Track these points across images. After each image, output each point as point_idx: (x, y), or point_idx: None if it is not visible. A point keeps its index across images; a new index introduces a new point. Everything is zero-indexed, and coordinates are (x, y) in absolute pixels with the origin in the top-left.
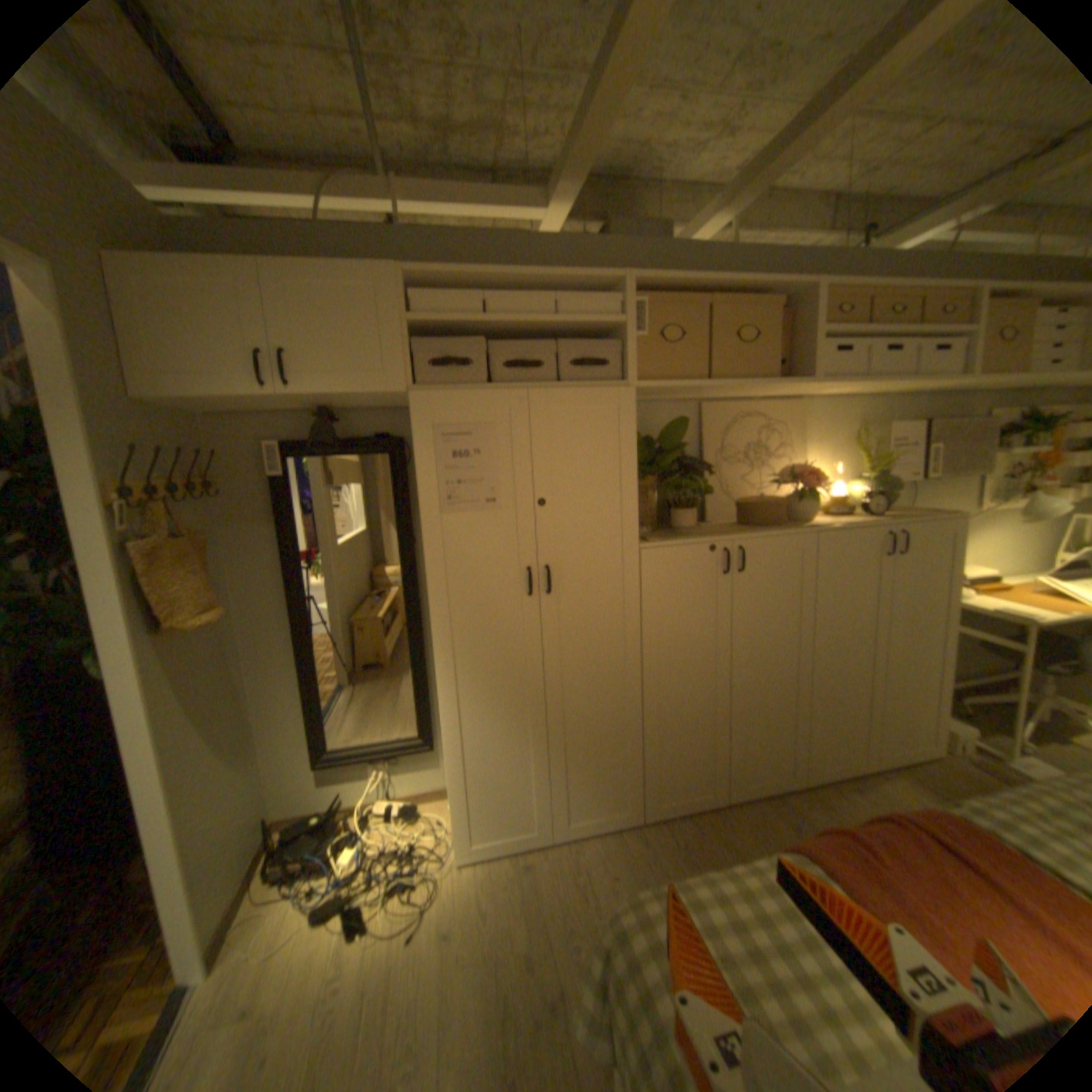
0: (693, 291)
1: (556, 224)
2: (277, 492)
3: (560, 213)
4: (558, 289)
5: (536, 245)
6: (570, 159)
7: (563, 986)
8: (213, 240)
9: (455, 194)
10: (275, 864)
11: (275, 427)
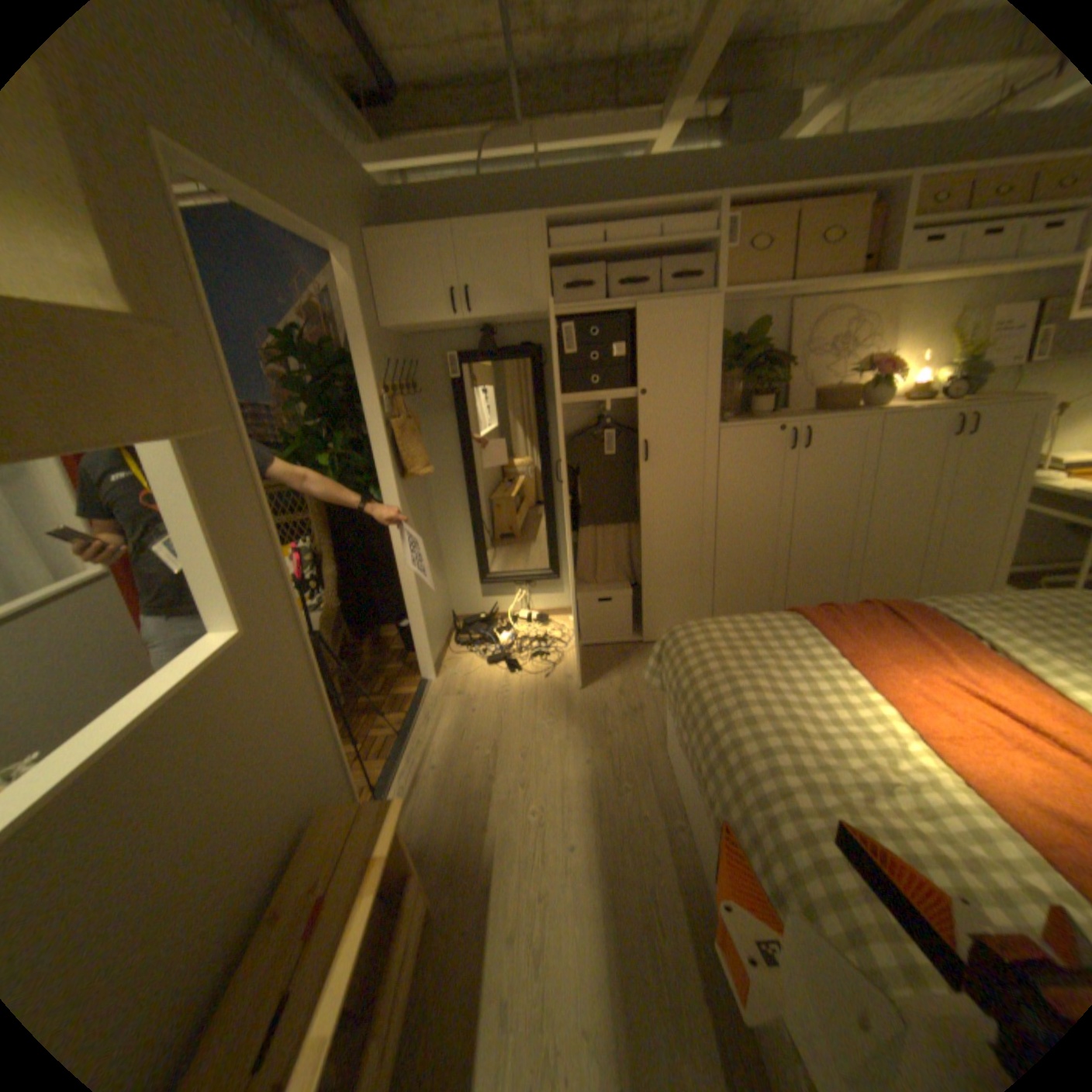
0: (785, 200)
1: (670, 138)
2: (456, 391)
3: (673, 129)
4: (665, 214)
5: (649, 169)
6: (679, 95)
7: (643, 704)
8: (411, 203)
9: (583, 132)
10: (463, 636)
11: (454, 343)
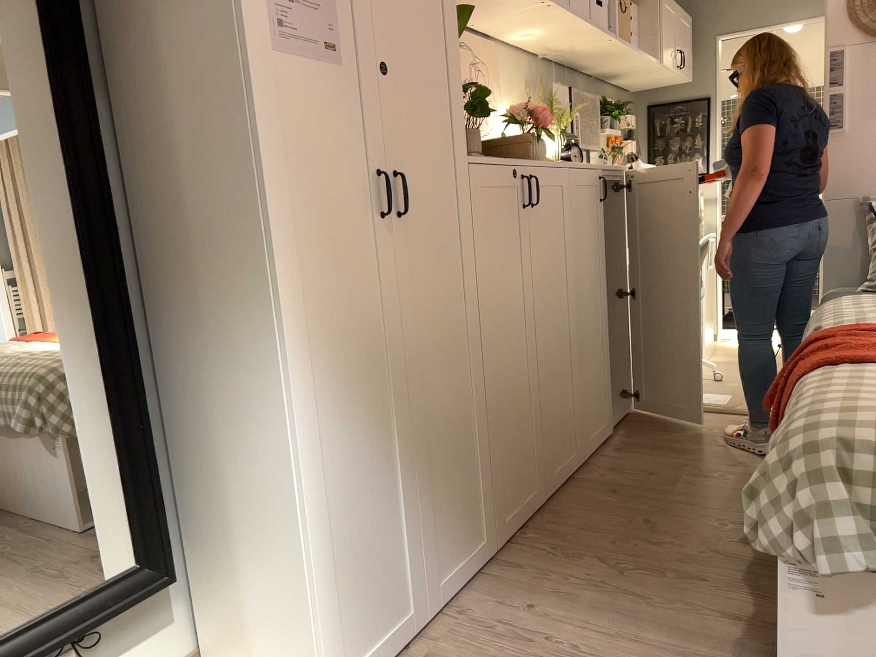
0: None
1: None
2: None
3: None
4: None
5: None
6: None
7: None
8: None
9: None
10: None
11: None
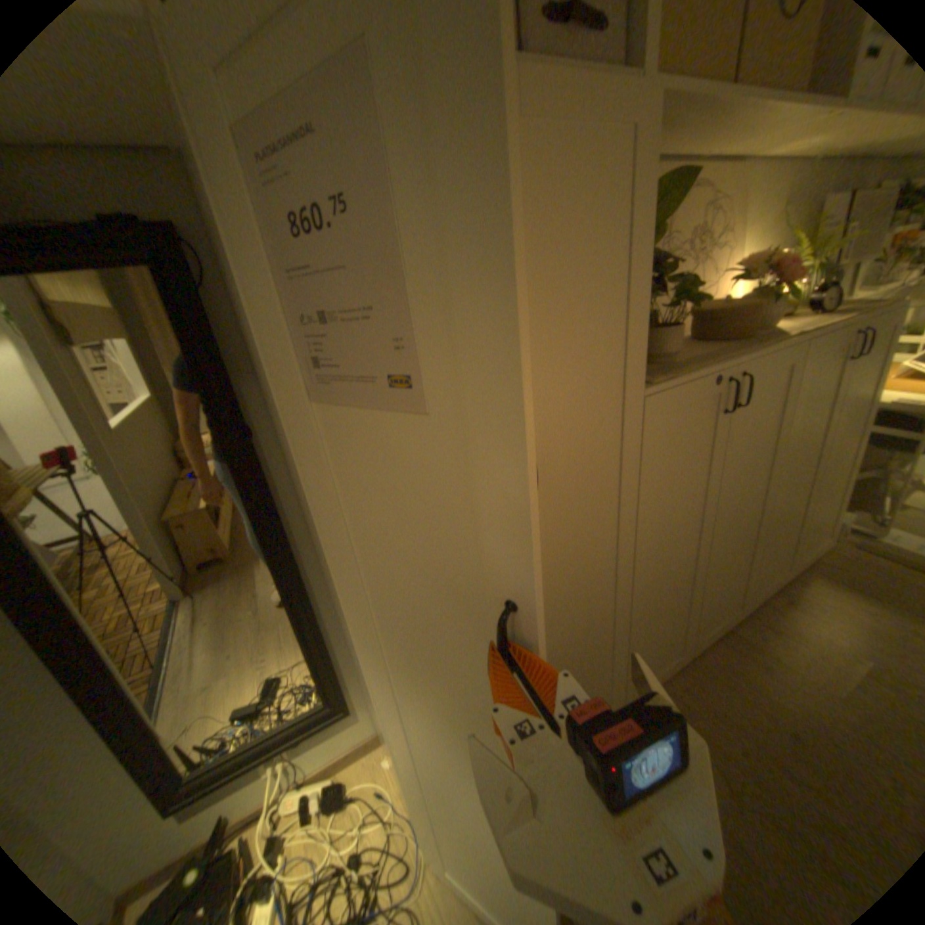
0: None
1: None
2: None
3: None
4: None
5: None
6: None
7: None
8: None
9: None
10: None
11: None
